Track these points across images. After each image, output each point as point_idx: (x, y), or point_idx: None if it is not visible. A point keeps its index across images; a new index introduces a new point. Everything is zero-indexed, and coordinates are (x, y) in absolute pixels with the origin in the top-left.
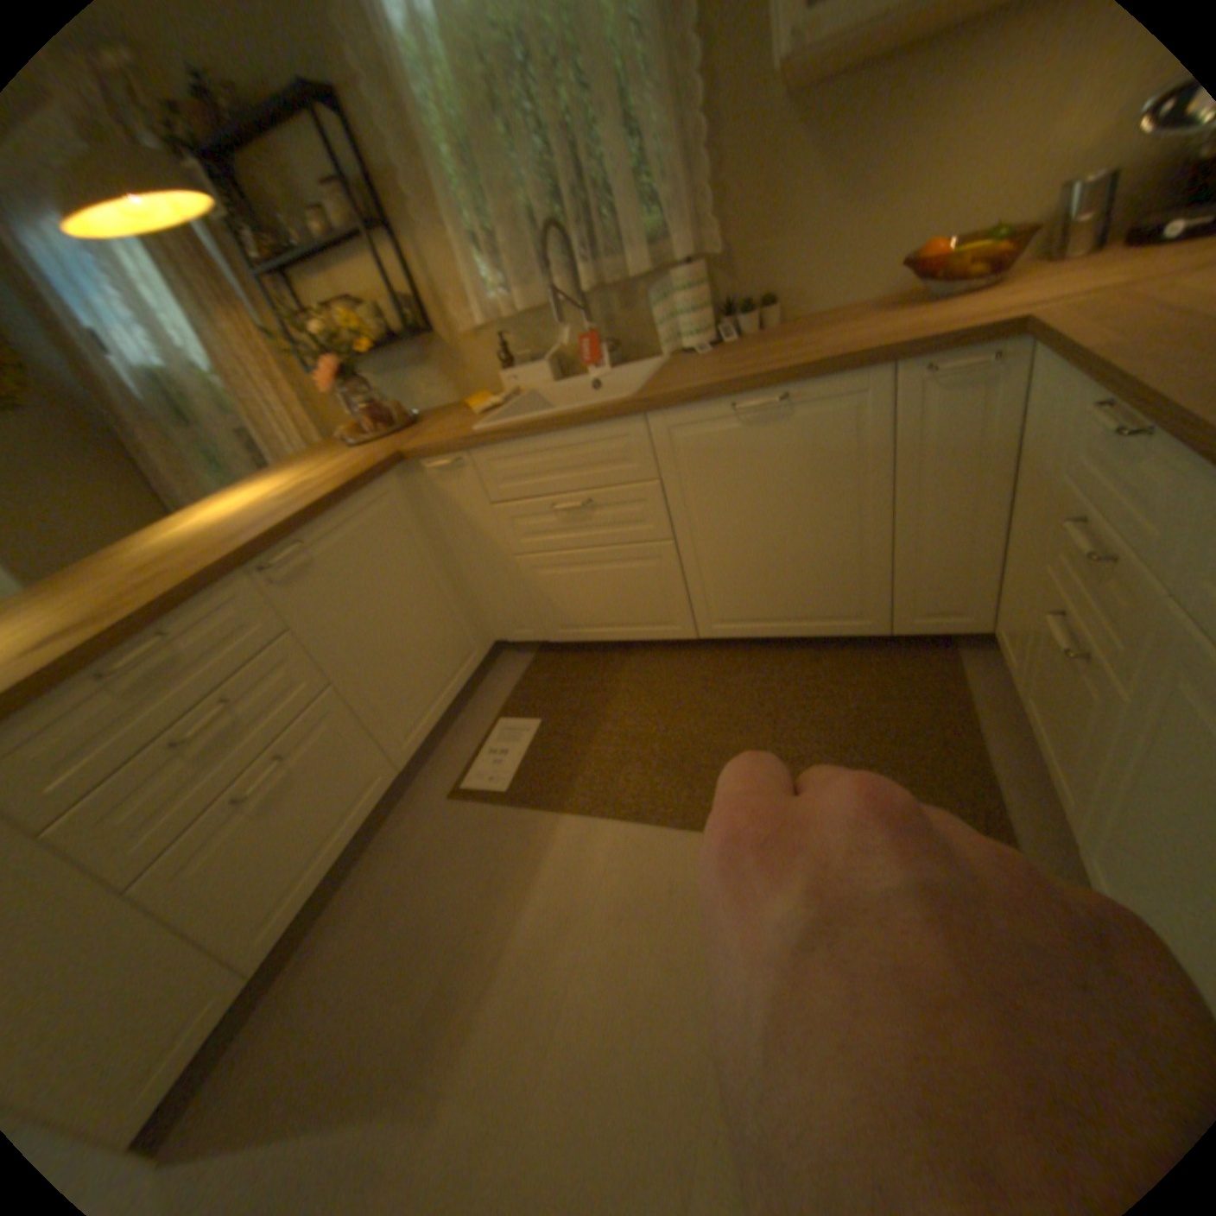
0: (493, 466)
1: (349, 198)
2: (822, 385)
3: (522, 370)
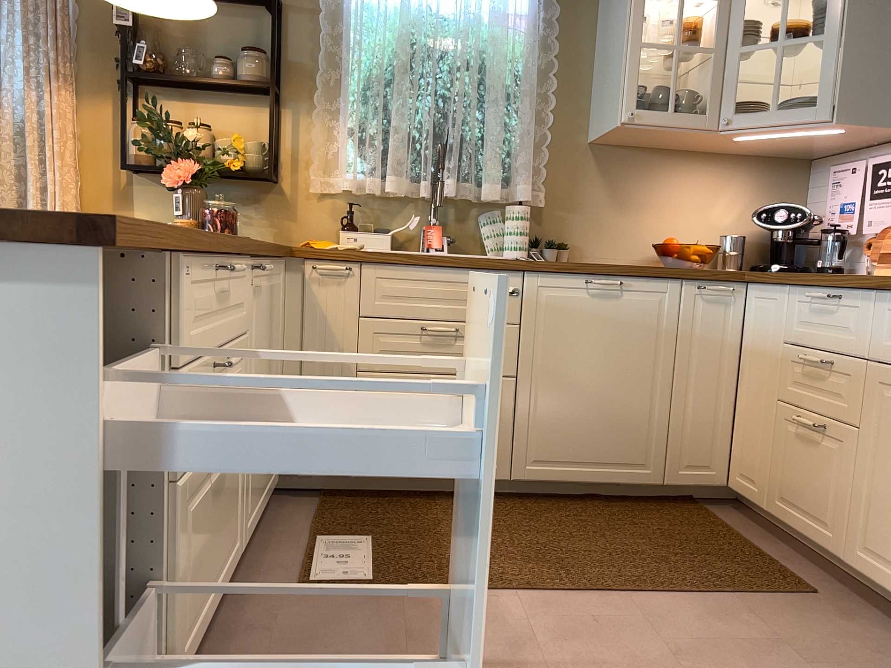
0: (376, 281)
1: (267, 65)
2: (643, 282)
3: (364, 233)
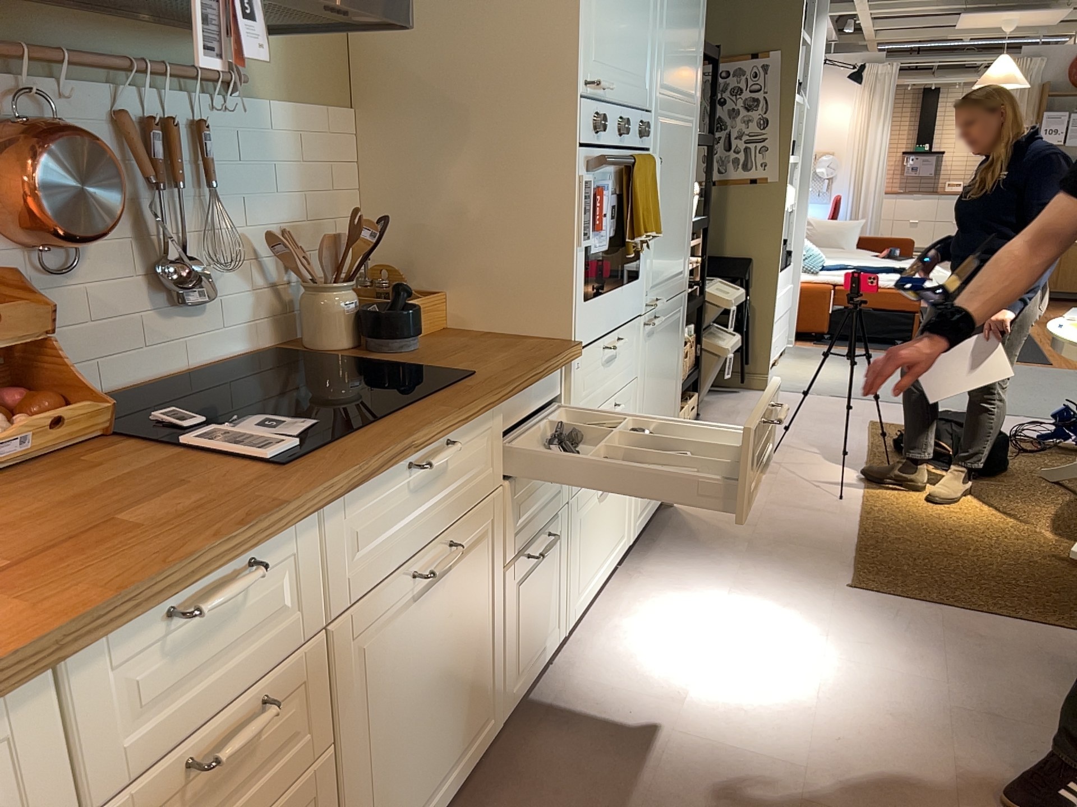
0: None
1: None
2: None
3: None
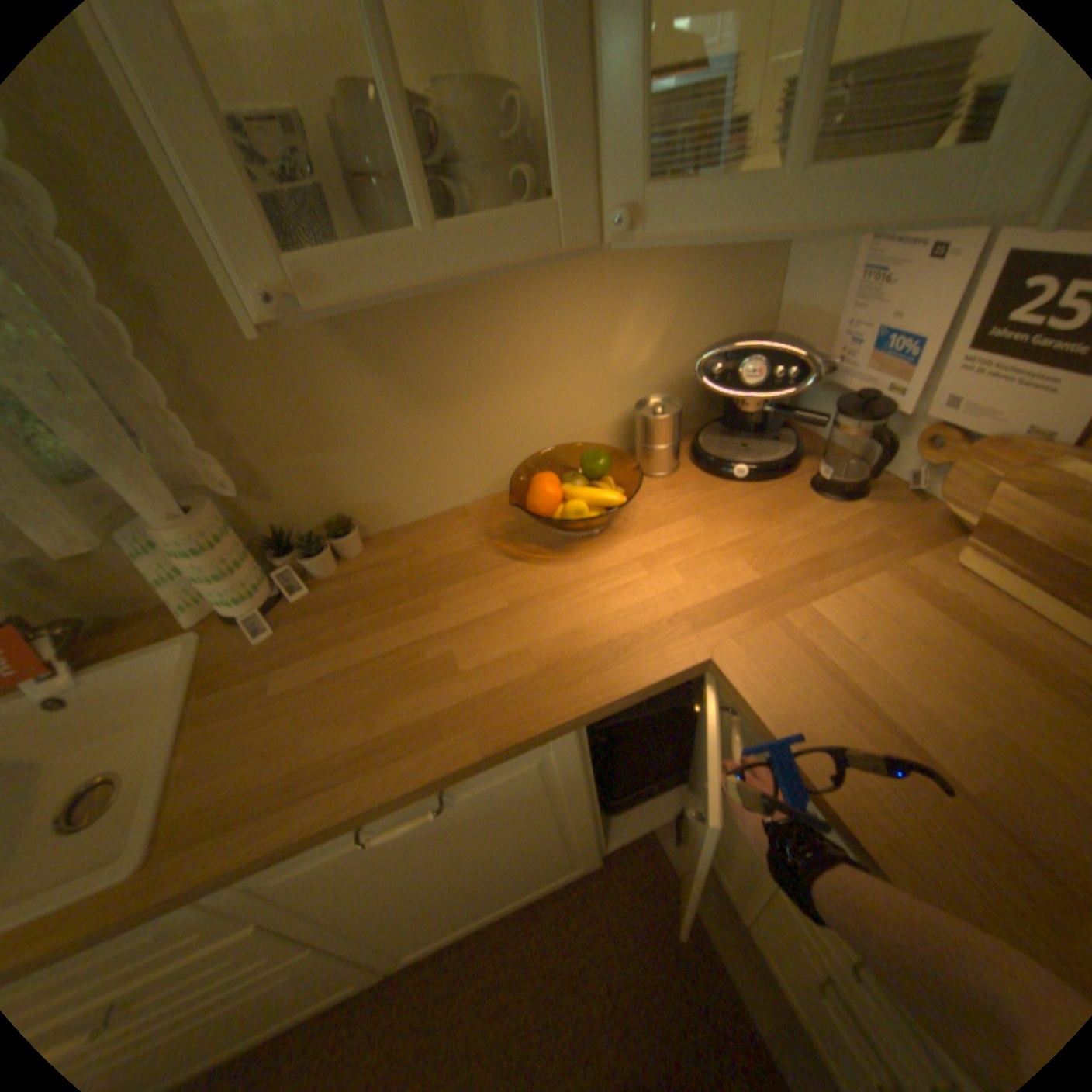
0: None
1: None
2: (488, 769)
3: None
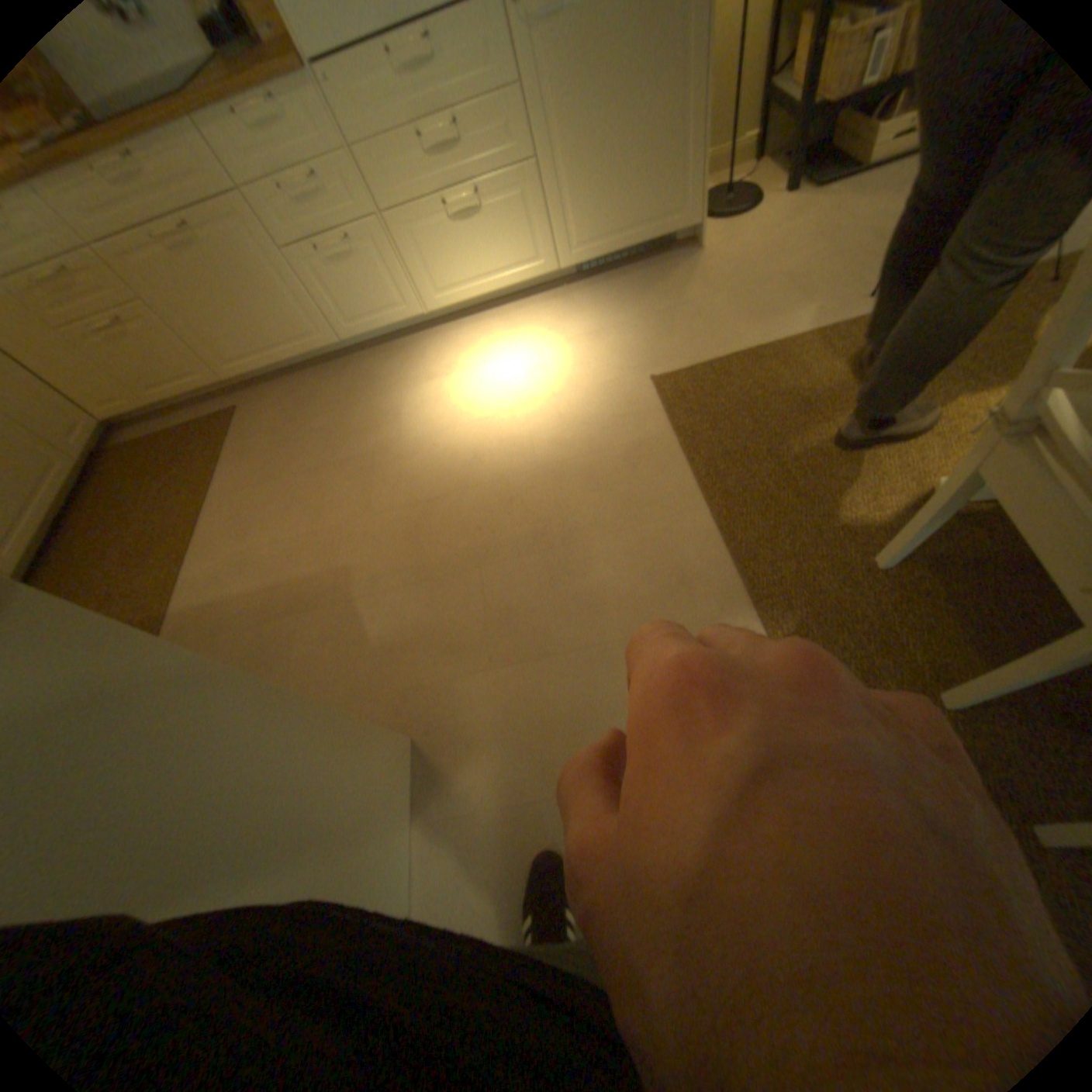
0: None
1: None
2: None
3: None
